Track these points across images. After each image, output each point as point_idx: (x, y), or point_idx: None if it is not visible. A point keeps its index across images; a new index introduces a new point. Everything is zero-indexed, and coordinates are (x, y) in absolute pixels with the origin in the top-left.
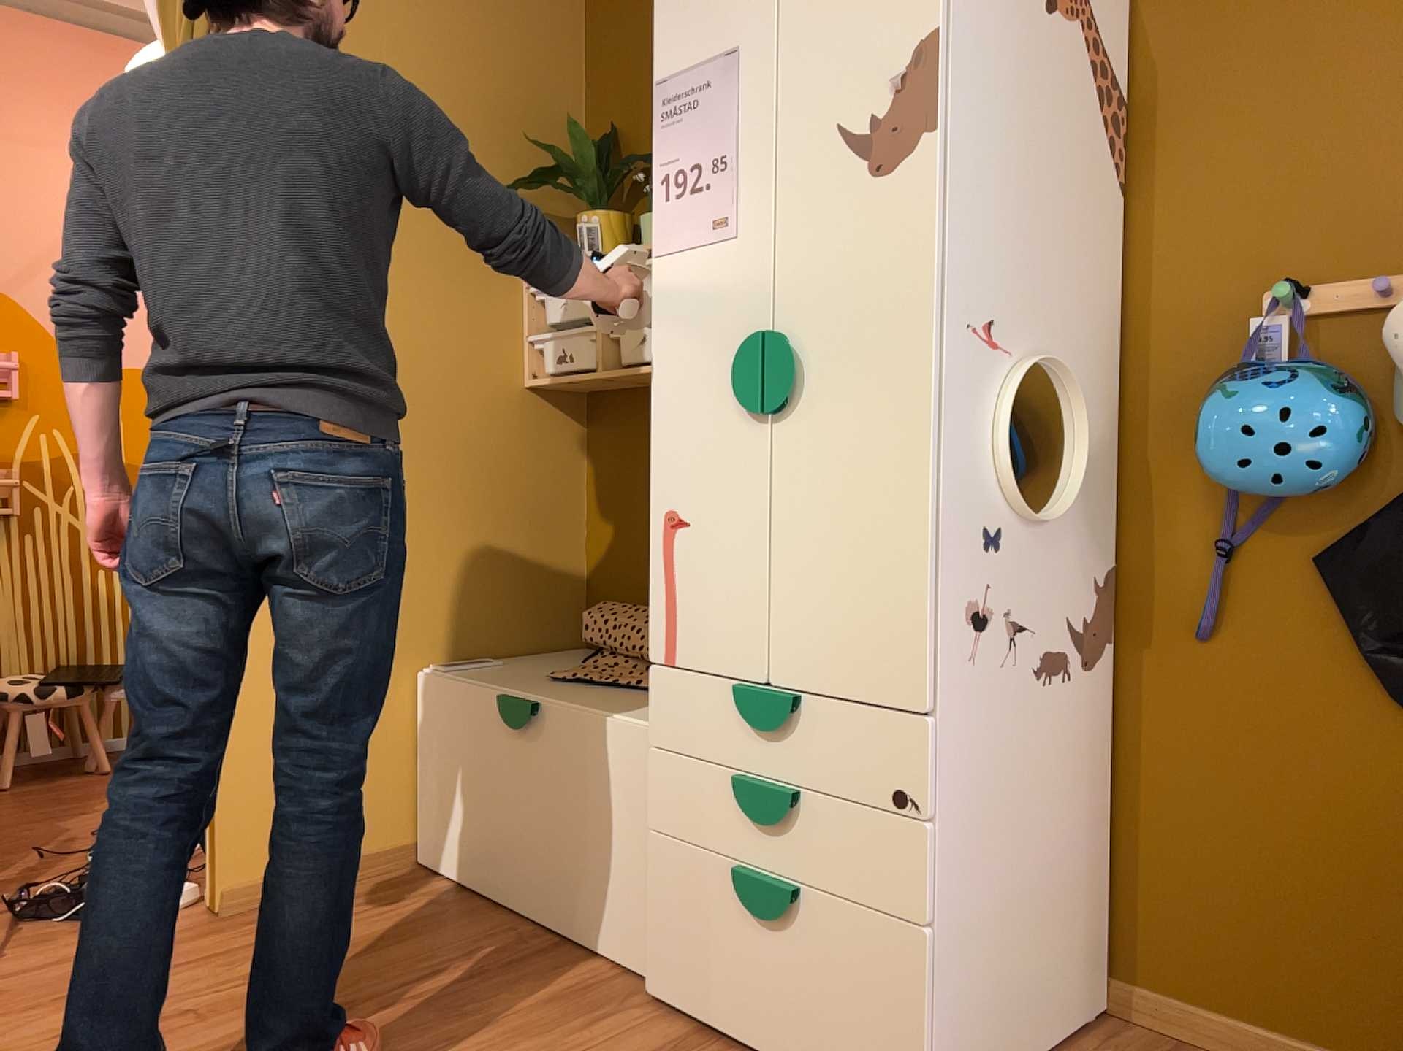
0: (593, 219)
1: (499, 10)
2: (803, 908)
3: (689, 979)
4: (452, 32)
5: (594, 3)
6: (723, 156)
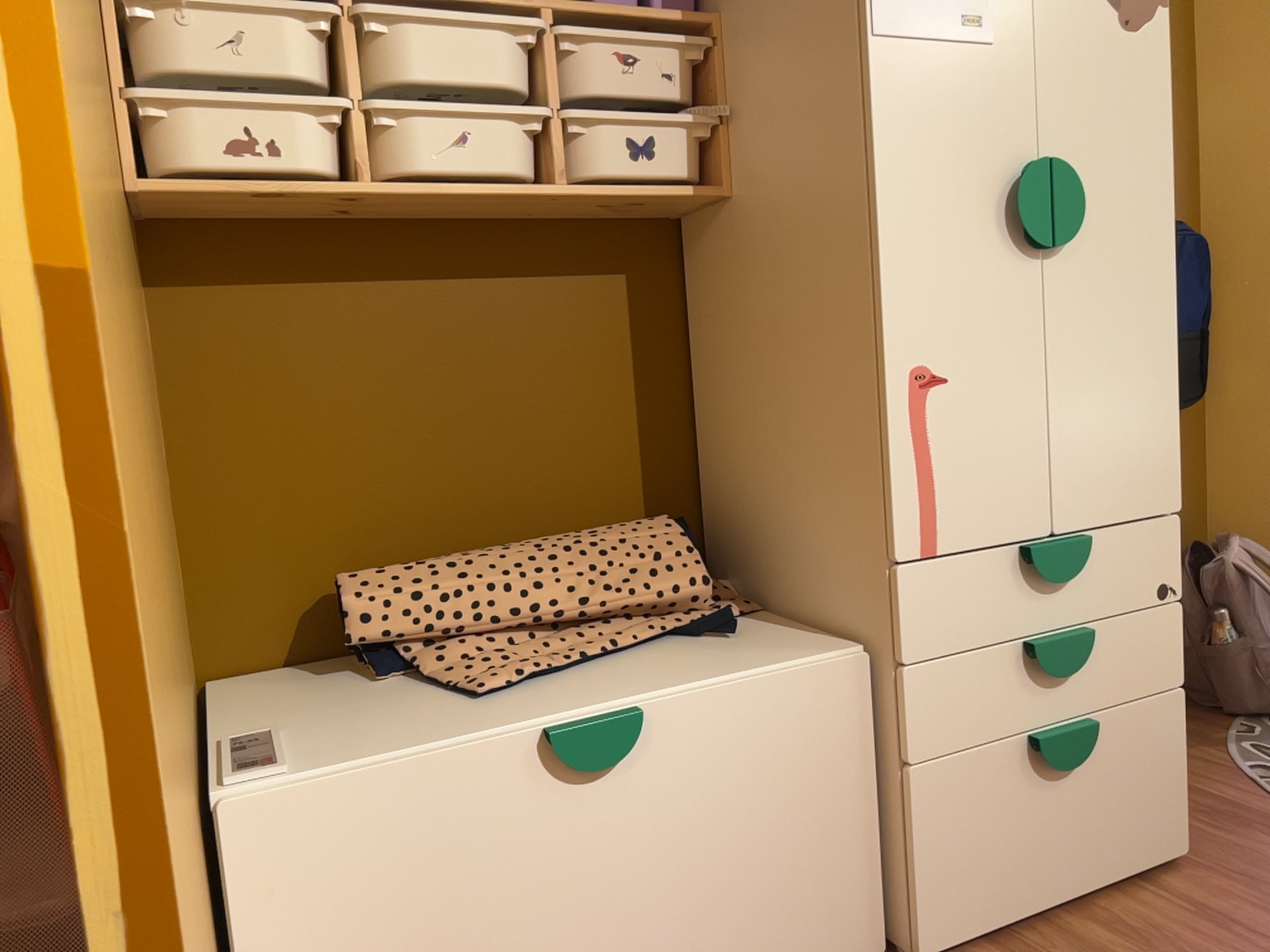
0: None
1: None
2: (1097, 730)
3: (978, 895)
4: None
5: None
6: None
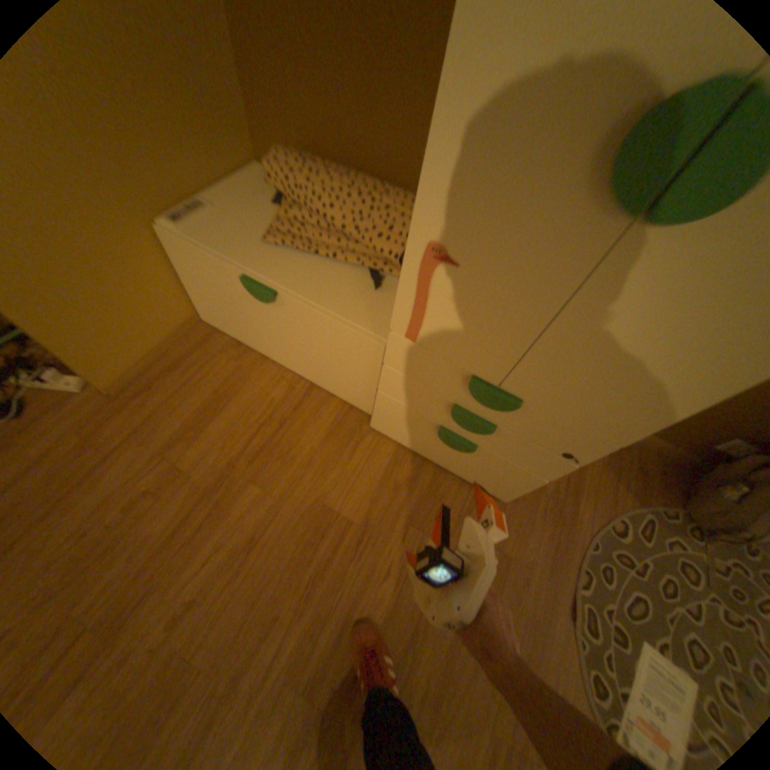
0: None
1: None
2: (477, 451)
3: (397, 435)
4: None
5: None
6: None
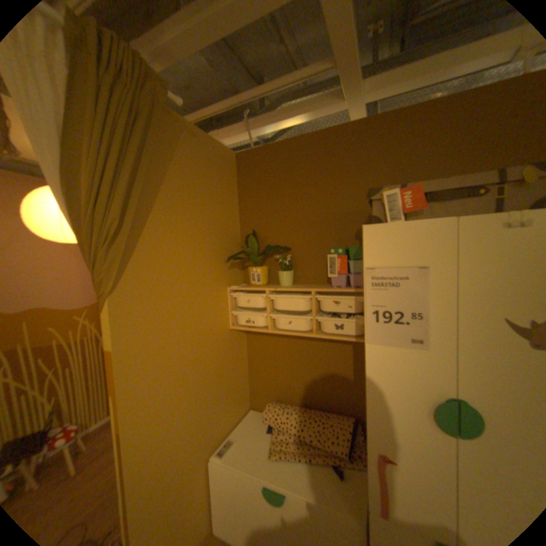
0: (258, 269)
1: (213, 187)
2: None
3: None
4: (200, 199)
5: (241, 182)
6: (420, 312)
